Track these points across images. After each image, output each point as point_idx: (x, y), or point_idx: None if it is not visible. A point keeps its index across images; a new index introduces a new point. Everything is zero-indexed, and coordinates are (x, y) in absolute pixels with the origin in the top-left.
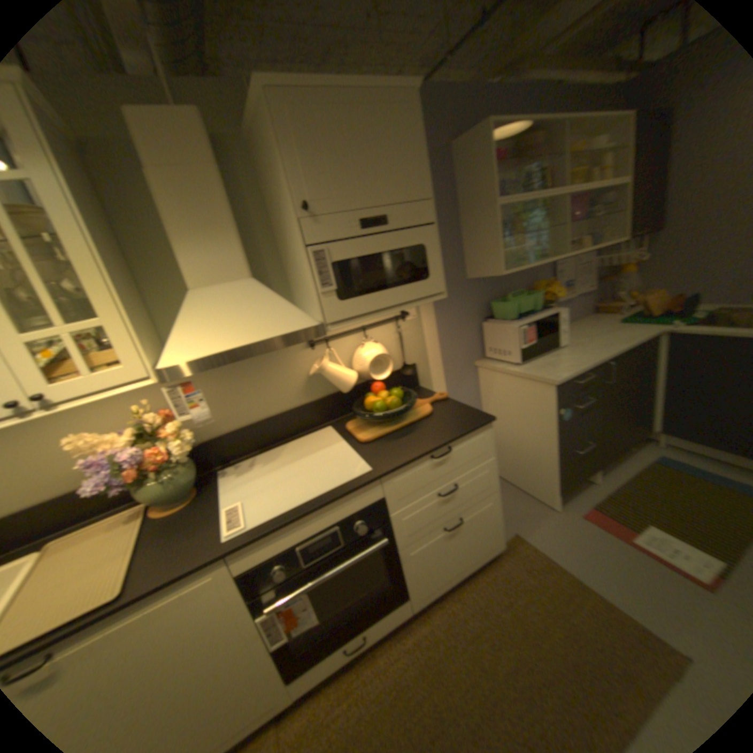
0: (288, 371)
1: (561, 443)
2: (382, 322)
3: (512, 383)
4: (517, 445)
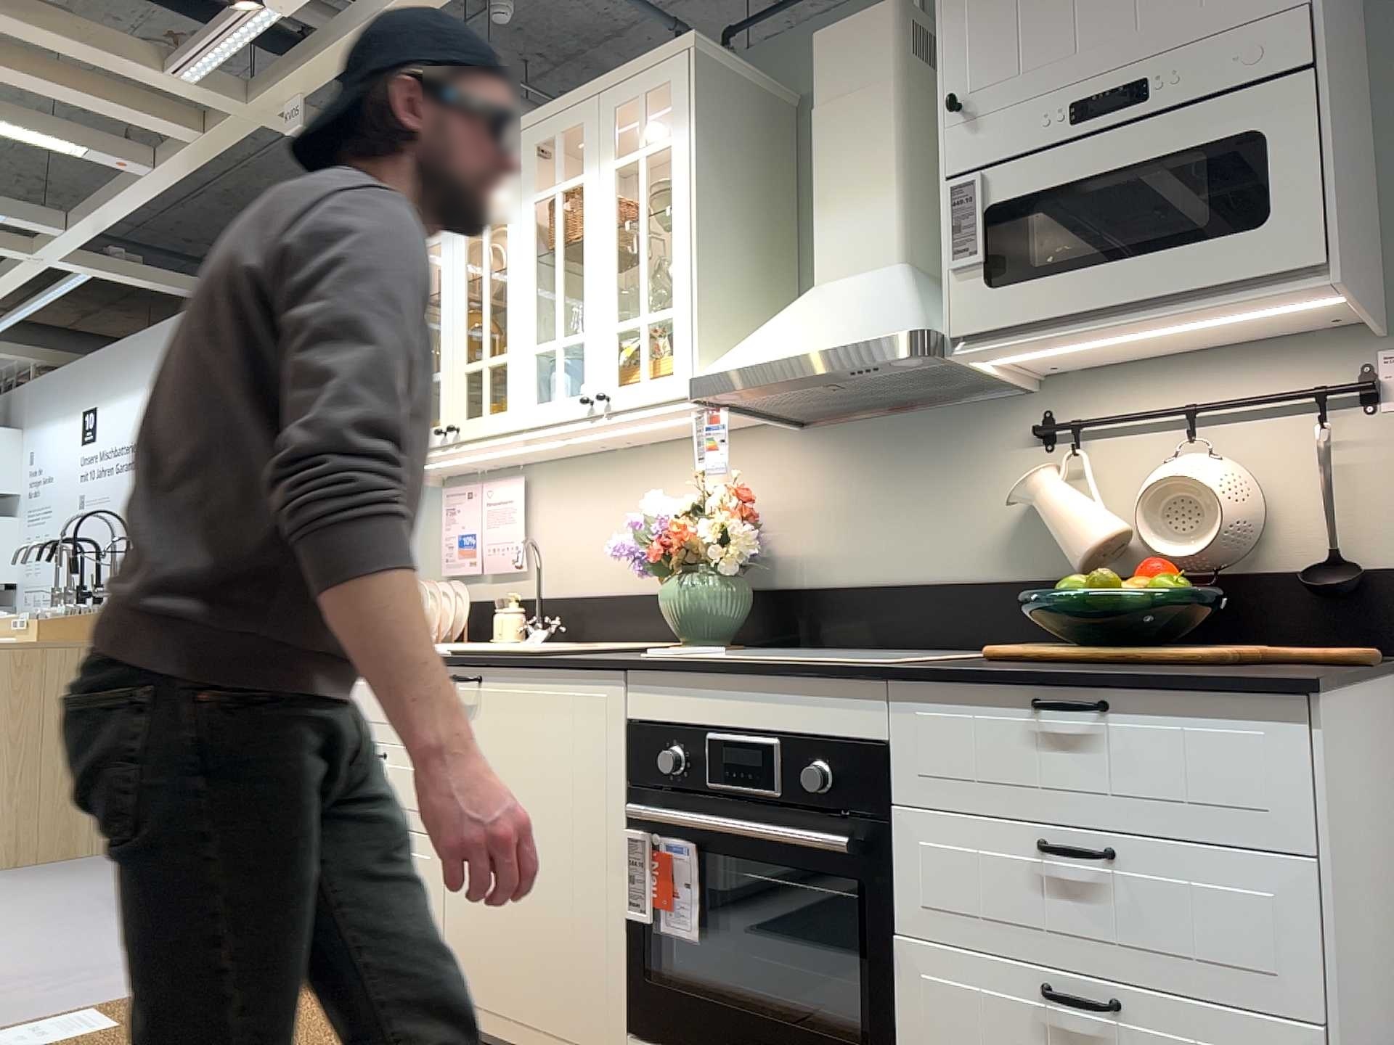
0: (975, 489)
1: None
2: (1252, 400)
3: None
4: None
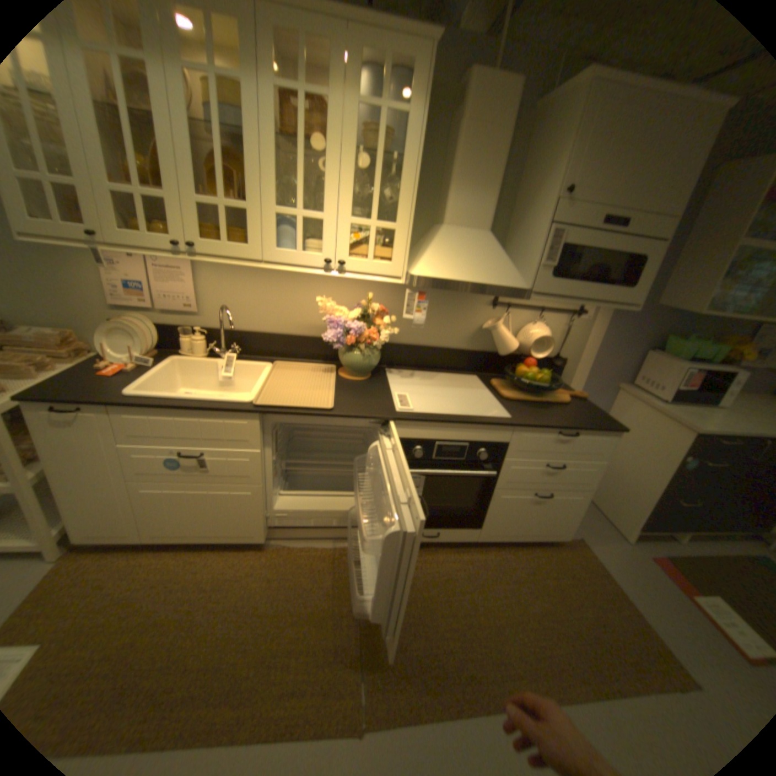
0: (465, 318)
1: (670, 486)
2: (560, 311)
3: (649, 416)
4: (620, 473)
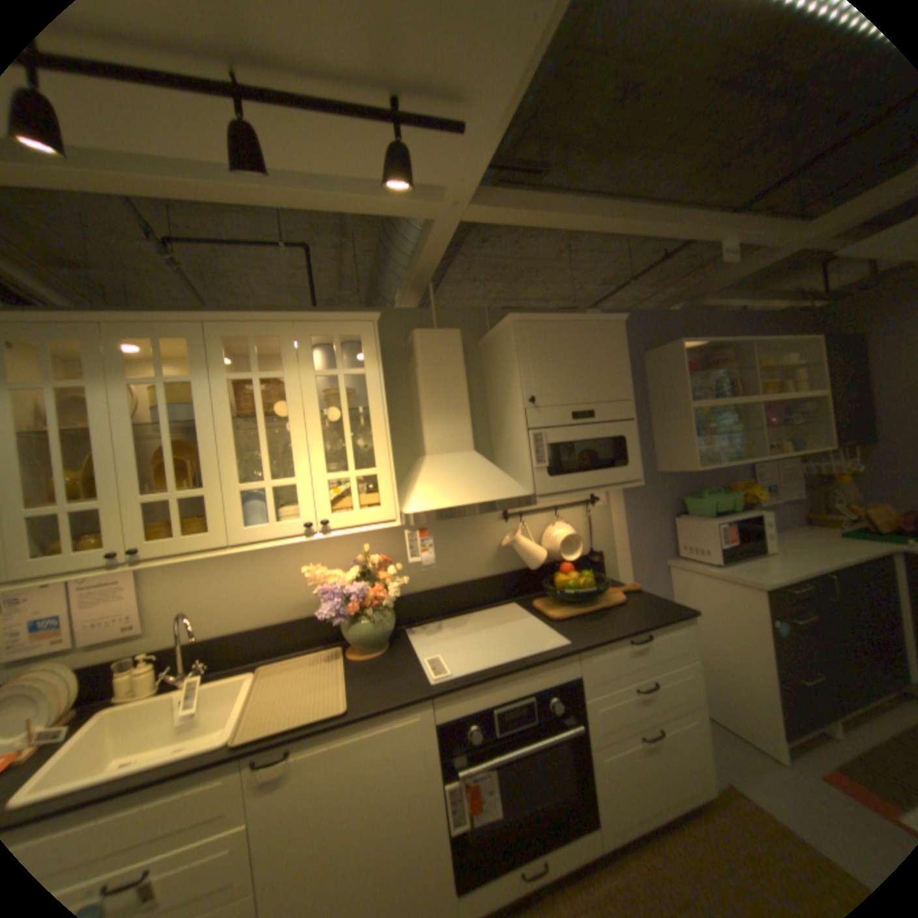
0: (479, 539)
1: (779, 665)
2: (572, 504)
3: (712, 588)
4: (722, 668)
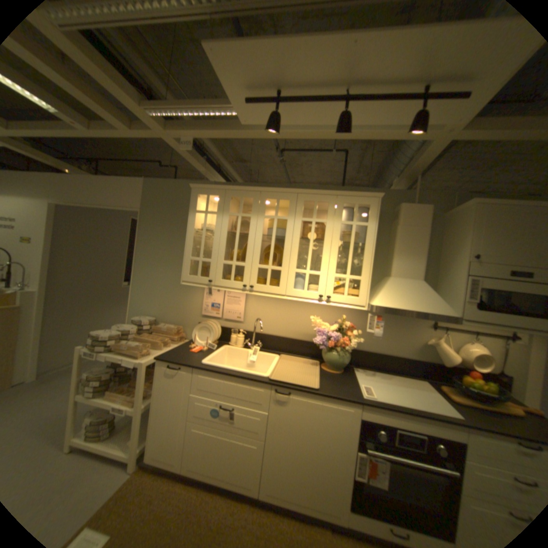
0: (412, 335)
1: None
2: (494, 335)
3: None
4: None
